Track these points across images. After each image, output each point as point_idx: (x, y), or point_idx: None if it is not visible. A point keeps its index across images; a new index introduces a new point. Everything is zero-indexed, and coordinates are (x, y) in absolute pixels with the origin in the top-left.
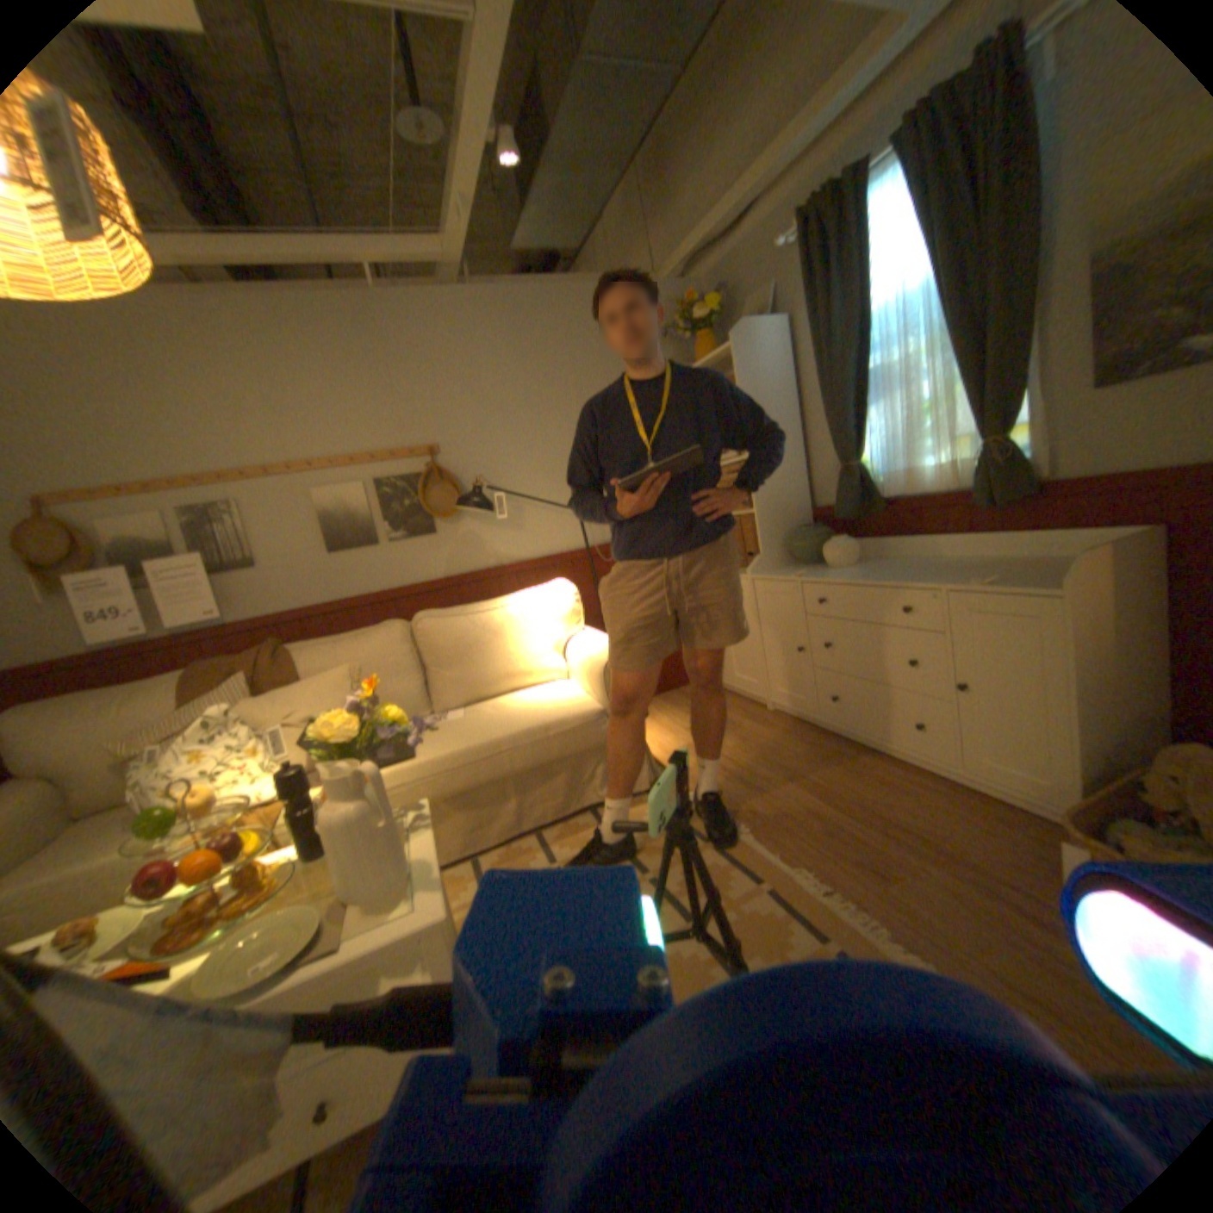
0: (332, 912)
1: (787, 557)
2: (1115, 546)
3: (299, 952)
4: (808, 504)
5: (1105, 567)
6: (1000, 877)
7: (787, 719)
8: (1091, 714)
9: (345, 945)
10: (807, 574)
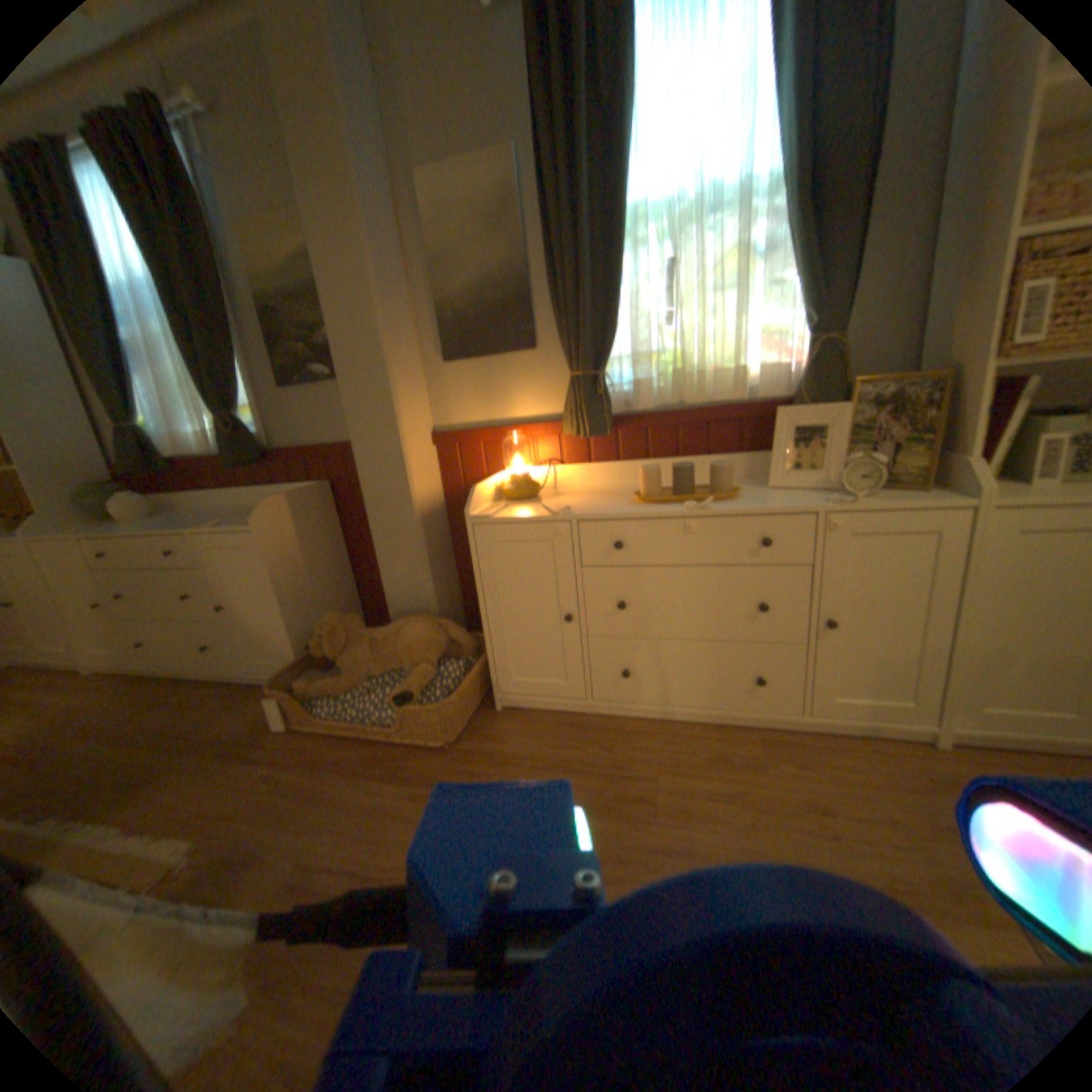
0: None
1: (79, 516)
2: (289, 495)
3: None
4: (100, 461)
5: (282, 509)
6: (238, 742)
7: (102, 679)
8: (291, 608)
9: None
10: (85, 531)
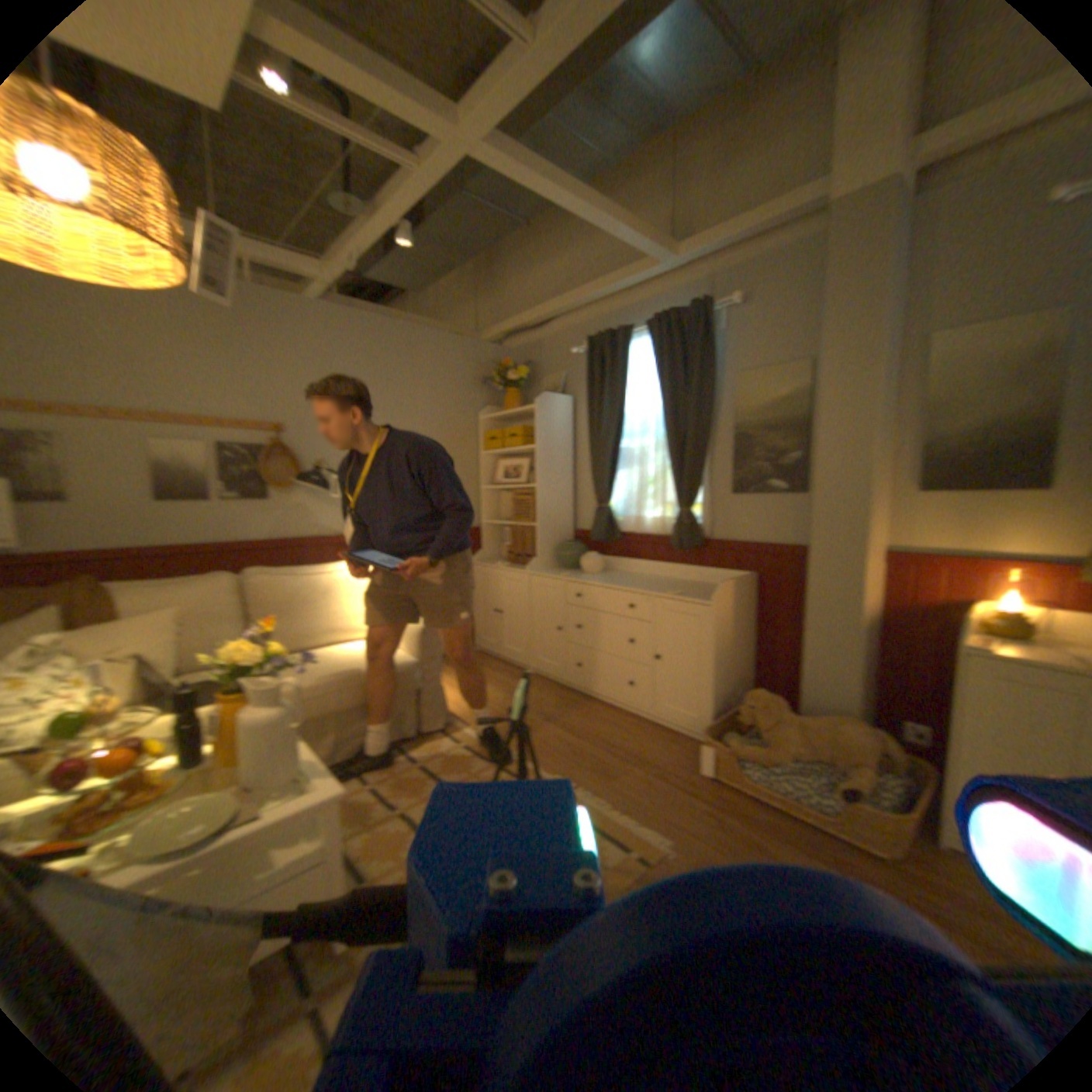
0: (241, 796)
1: (555, 562)
2: (736, 581)
3: (228, 820)
4: (572, 526)
5: (731, 592)
6: (671, 772)
7: (543, 680)
8: (720, 674)
9: (260, 817)
10: (570, 576)
